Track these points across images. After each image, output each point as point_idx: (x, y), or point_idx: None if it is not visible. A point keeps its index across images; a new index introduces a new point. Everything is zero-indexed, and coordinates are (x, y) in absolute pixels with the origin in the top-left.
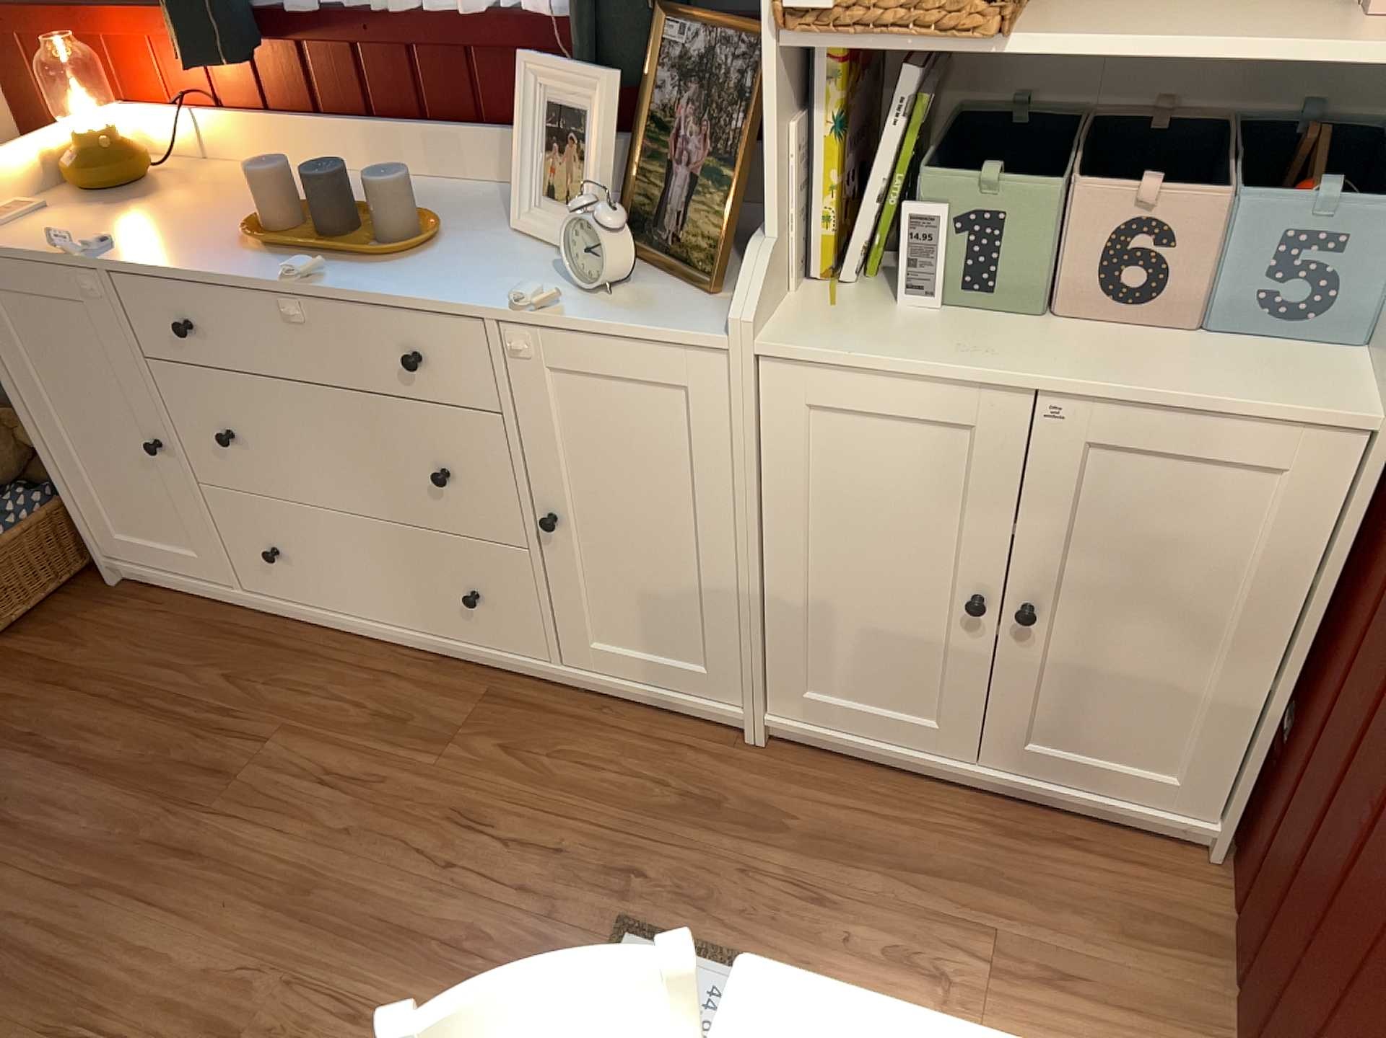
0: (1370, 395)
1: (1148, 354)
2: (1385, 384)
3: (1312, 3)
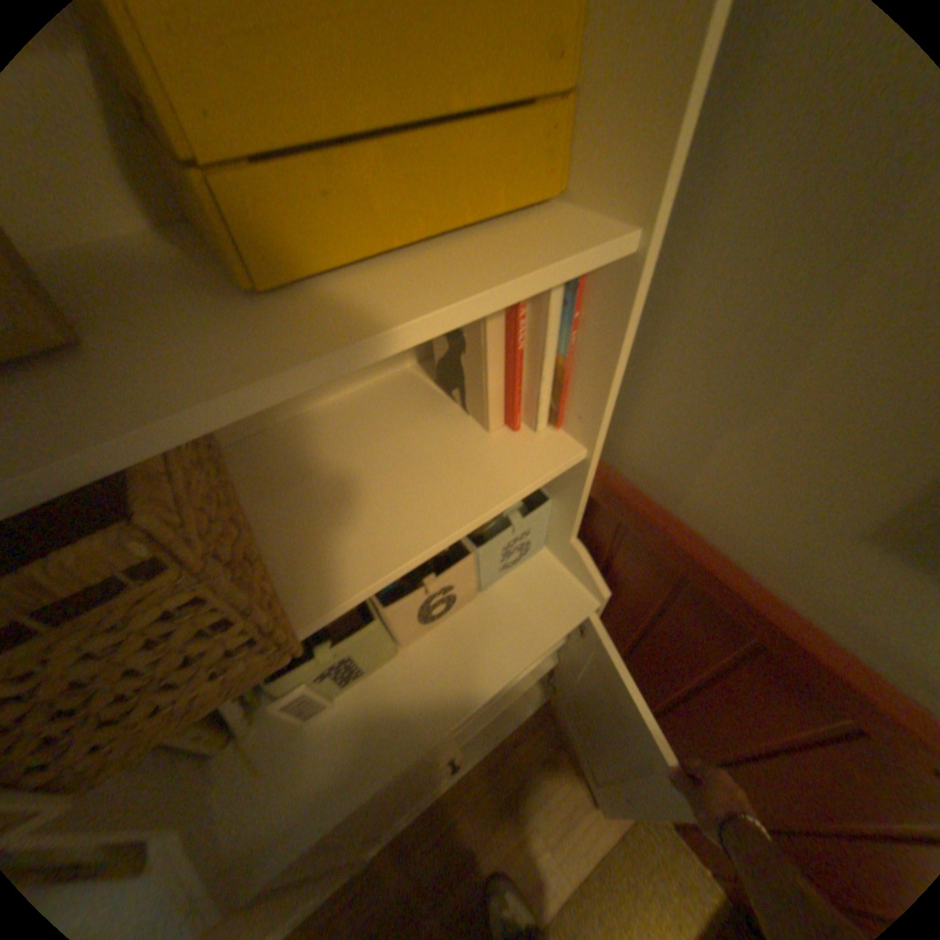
0: (581, 593)
1: (476, 644)
2: (581, 581)
3: (439, 423)
